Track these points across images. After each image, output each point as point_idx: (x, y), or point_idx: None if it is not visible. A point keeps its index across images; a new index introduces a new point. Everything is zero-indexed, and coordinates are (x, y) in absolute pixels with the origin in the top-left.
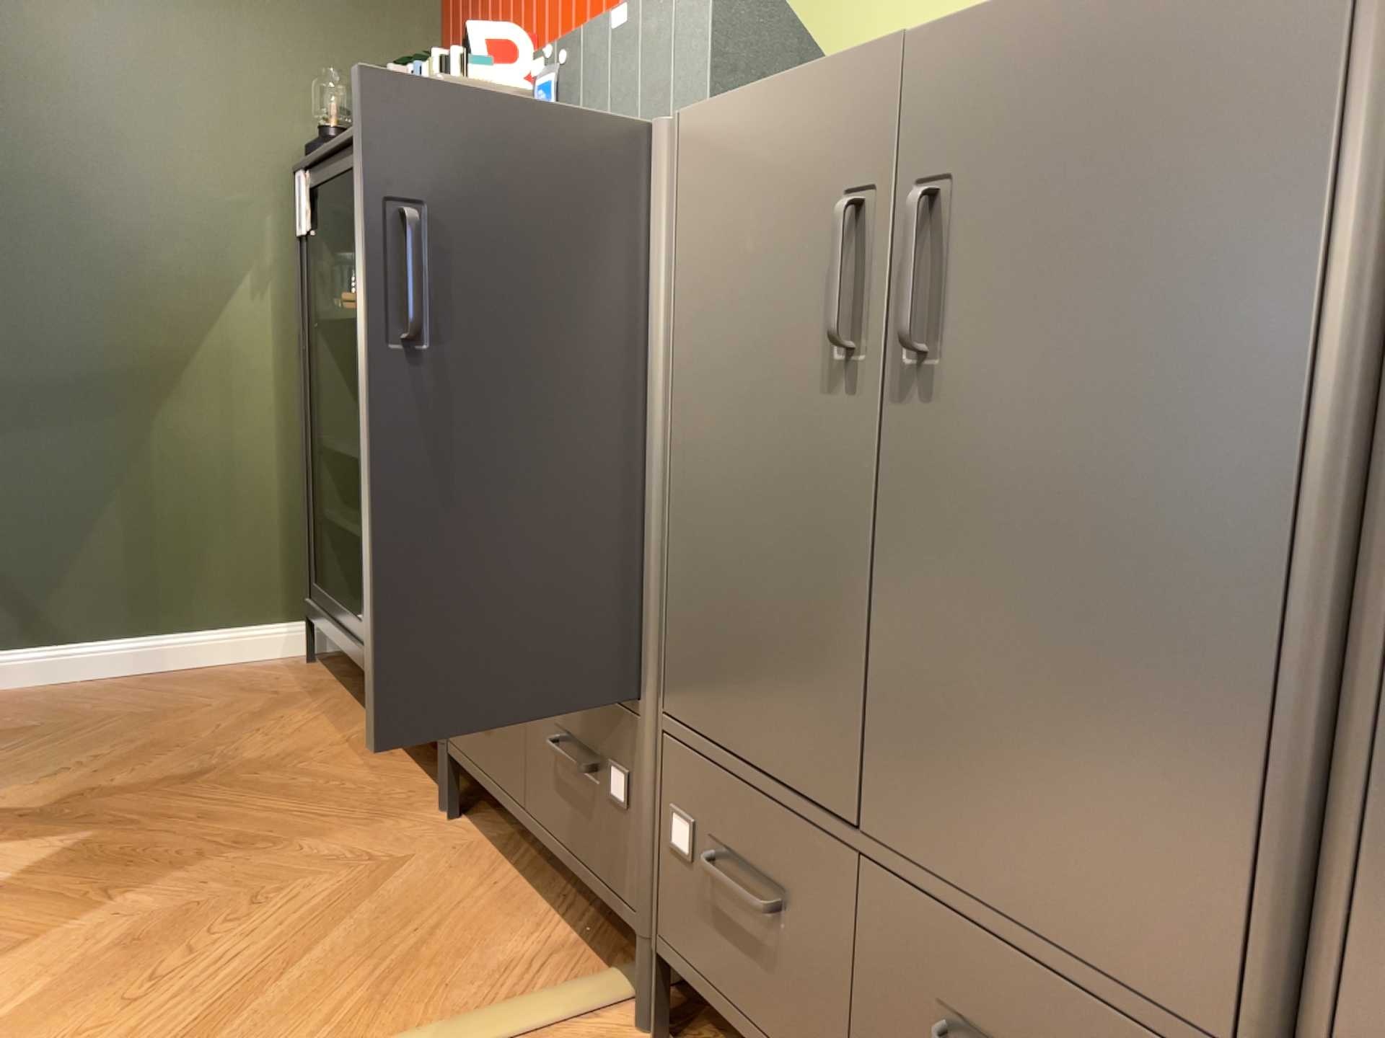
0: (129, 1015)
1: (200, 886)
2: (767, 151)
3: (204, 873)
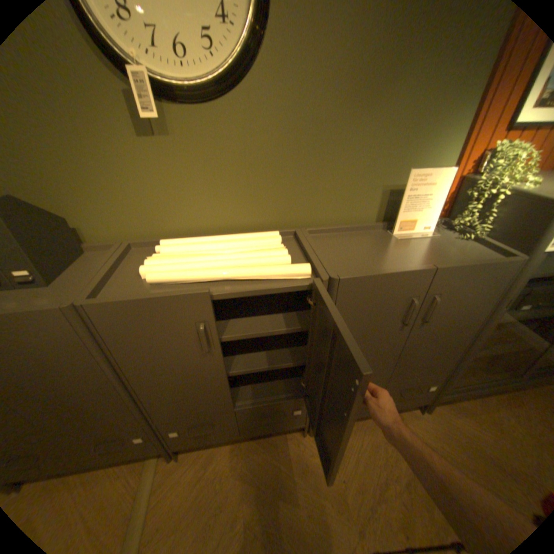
0: None
1: None
2: (151, 314)
3: None
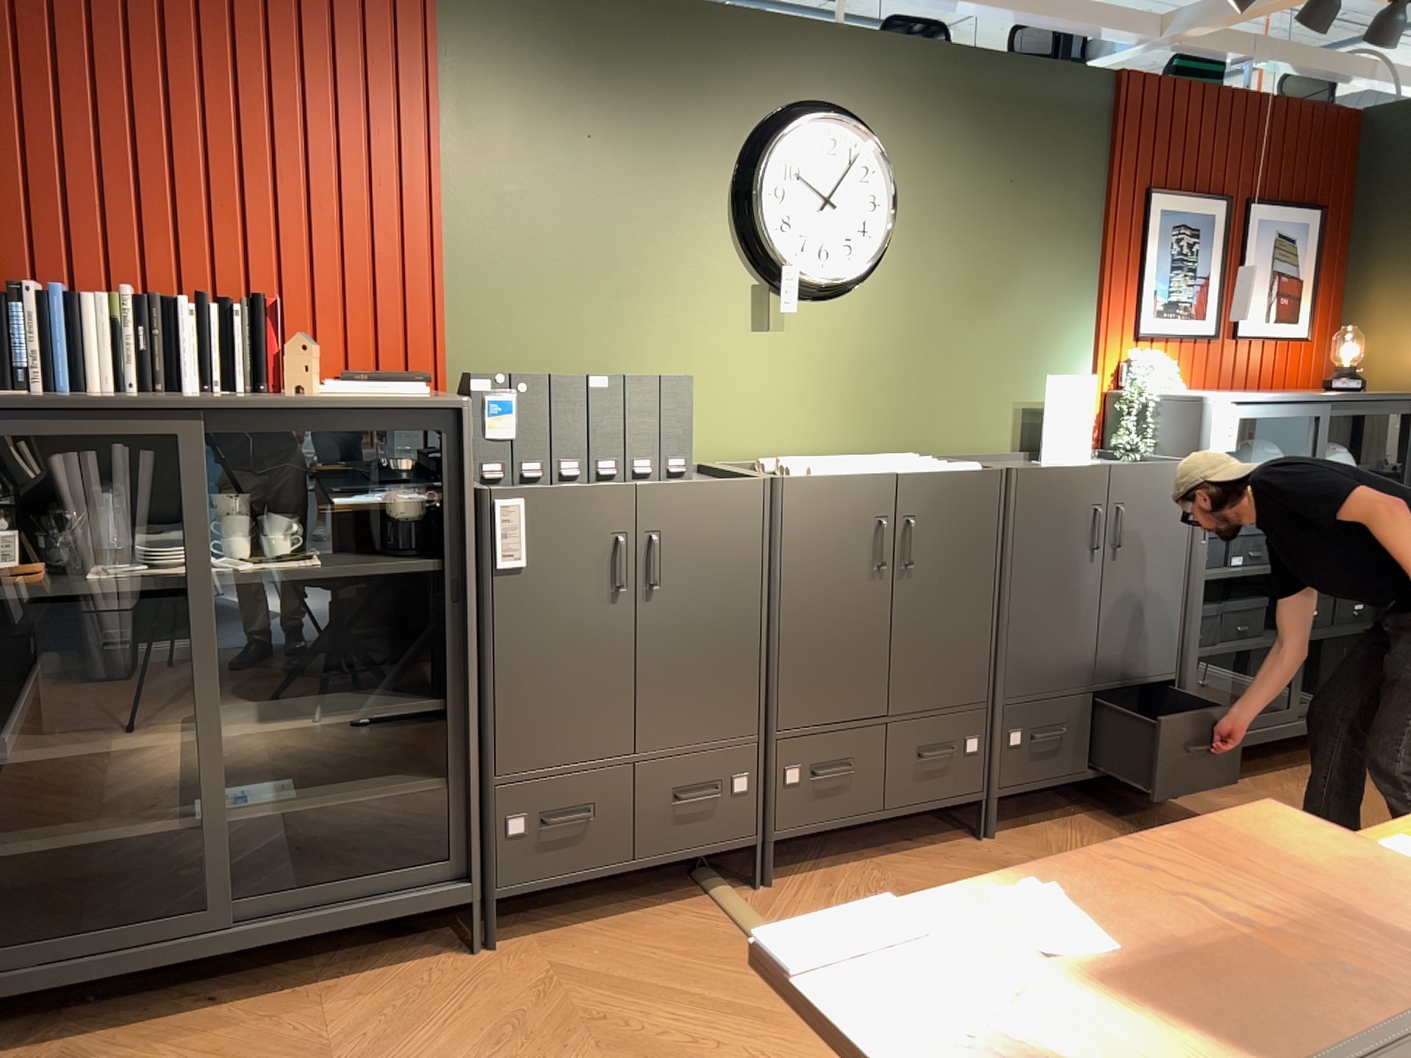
0: (728, 1046)
1: (567, 1050)
2: (839, 499)
3: (543, 1052)
